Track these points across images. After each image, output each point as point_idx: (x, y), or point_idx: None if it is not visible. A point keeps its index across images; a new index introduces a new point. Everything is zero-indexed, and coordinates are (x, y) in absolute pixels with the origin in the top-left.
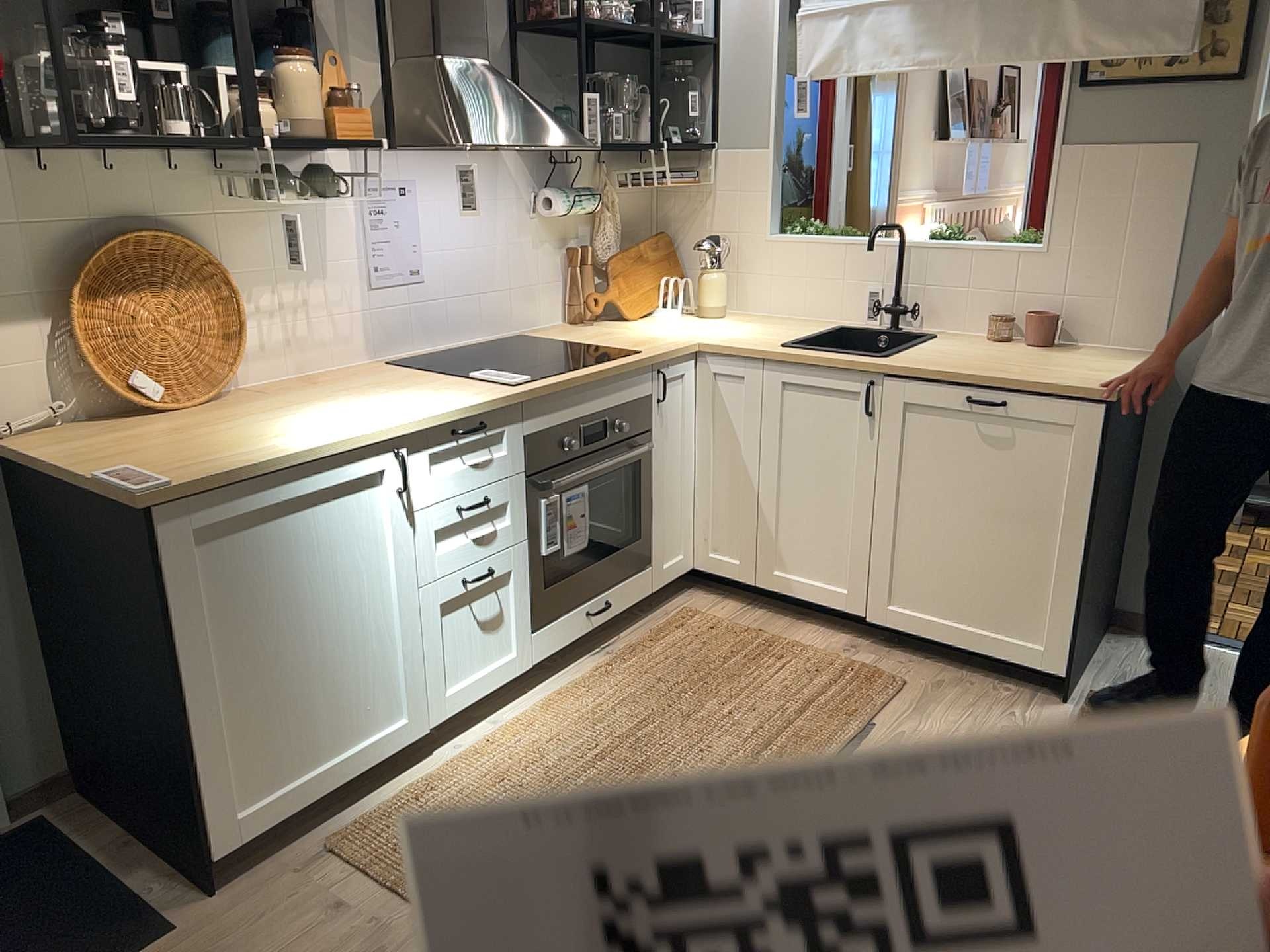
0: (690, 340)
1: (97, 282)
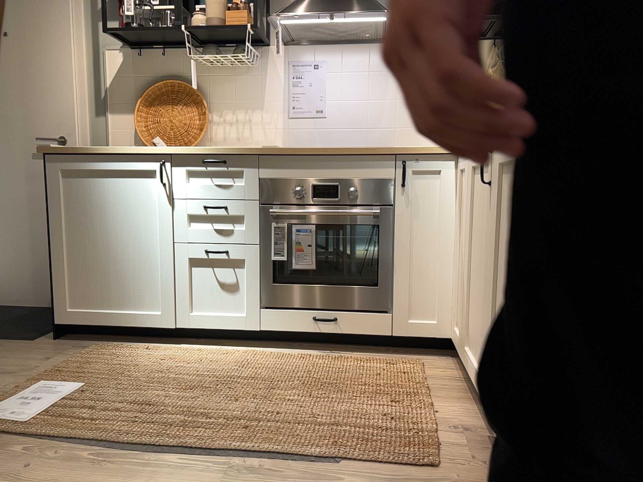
0: None
1: (152, 100)
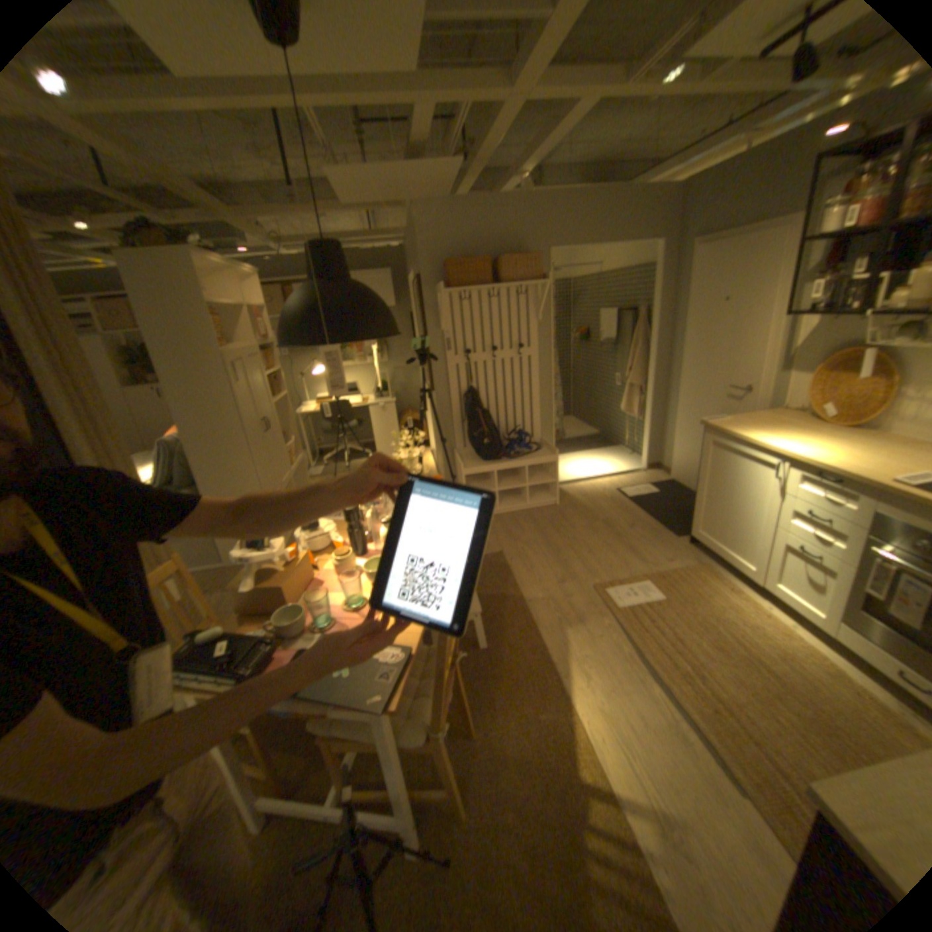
0: None
1: (837, 364)
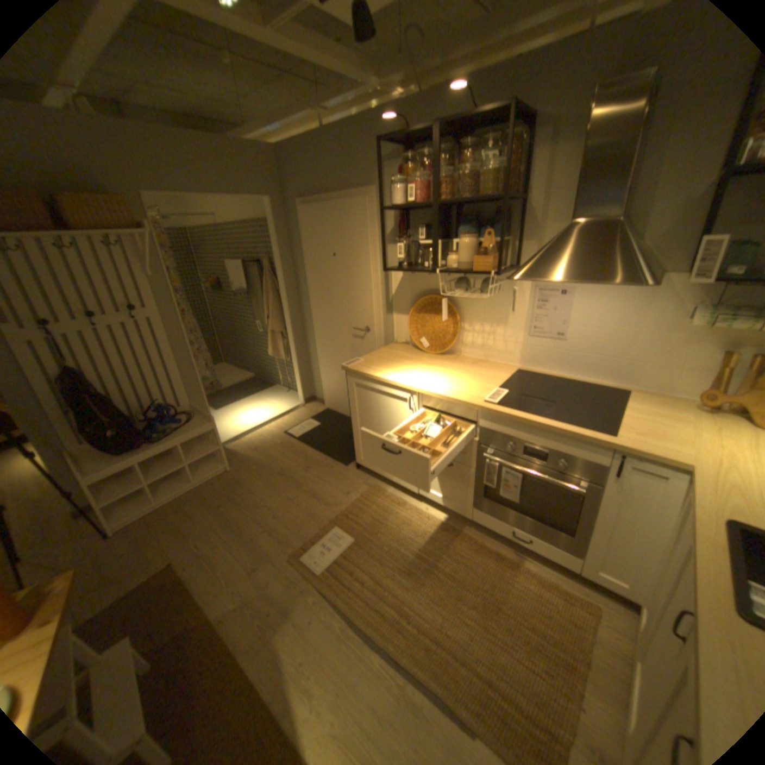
0: (693, 460)
1: (421, 308)
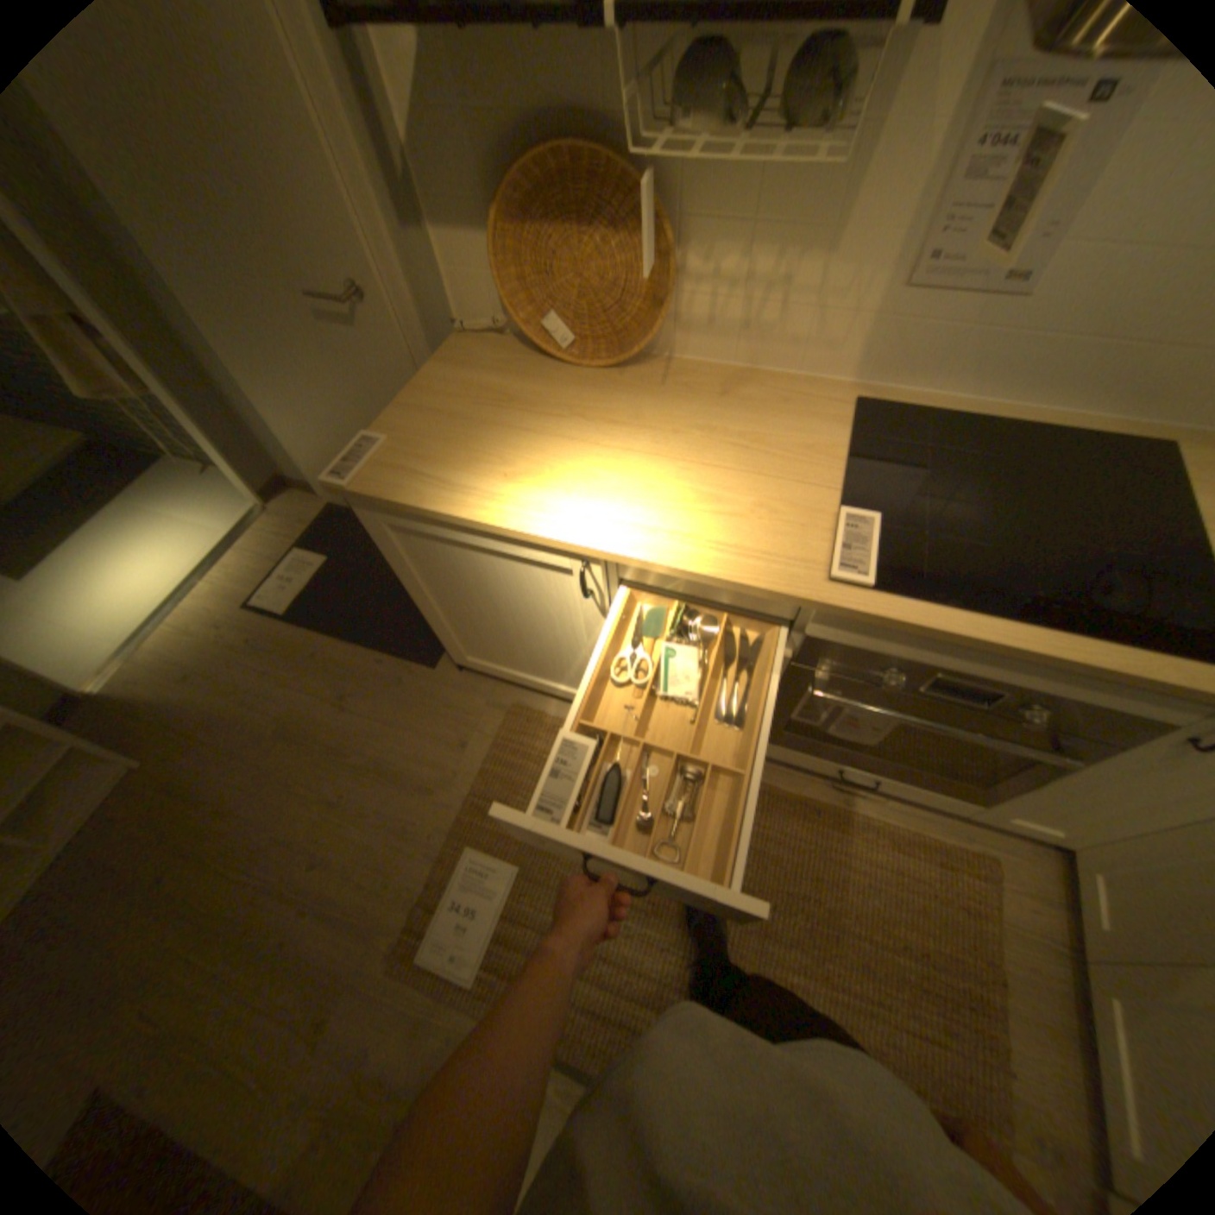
0: None
1: (525, 194)
